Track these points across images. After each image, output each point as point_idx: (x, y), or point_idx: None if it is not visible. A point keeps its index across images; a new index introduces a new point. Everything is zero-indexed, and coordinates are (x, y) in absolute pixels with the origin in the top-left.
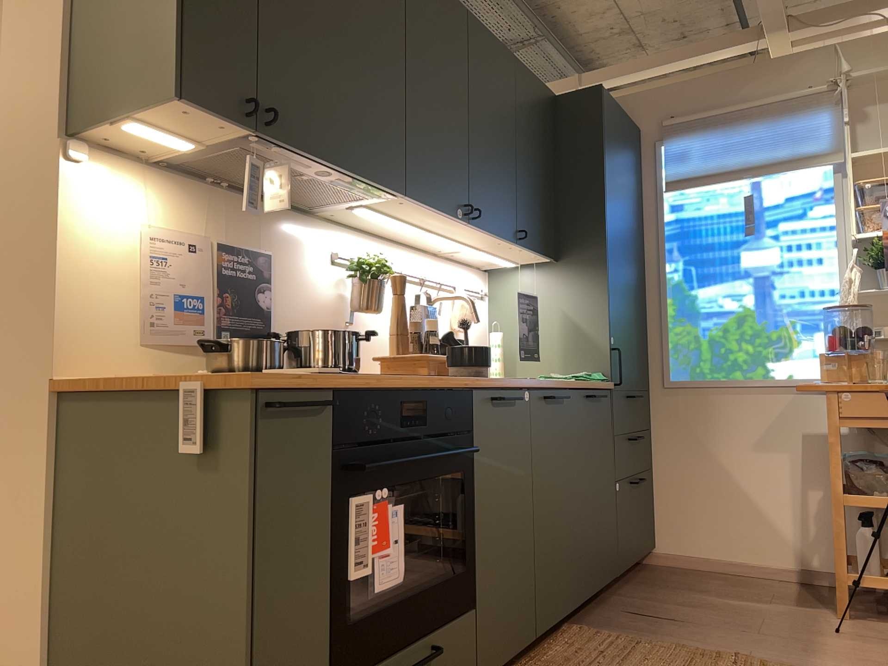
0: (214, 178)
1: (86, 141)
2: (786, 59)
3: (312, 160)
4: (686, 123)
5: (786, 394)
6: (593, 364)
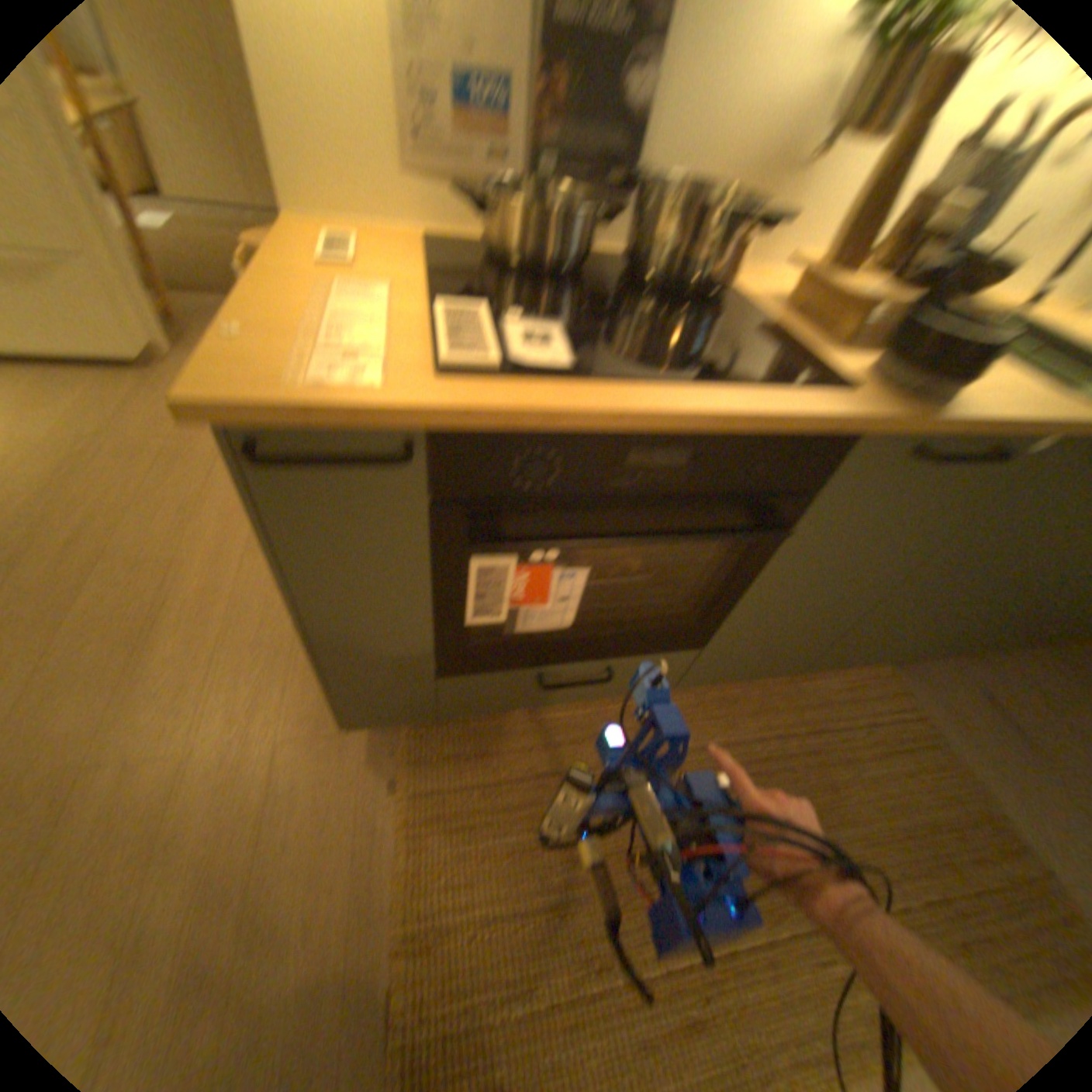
0: None
1: None
2: None
3: None
4: None
5: None
6: None
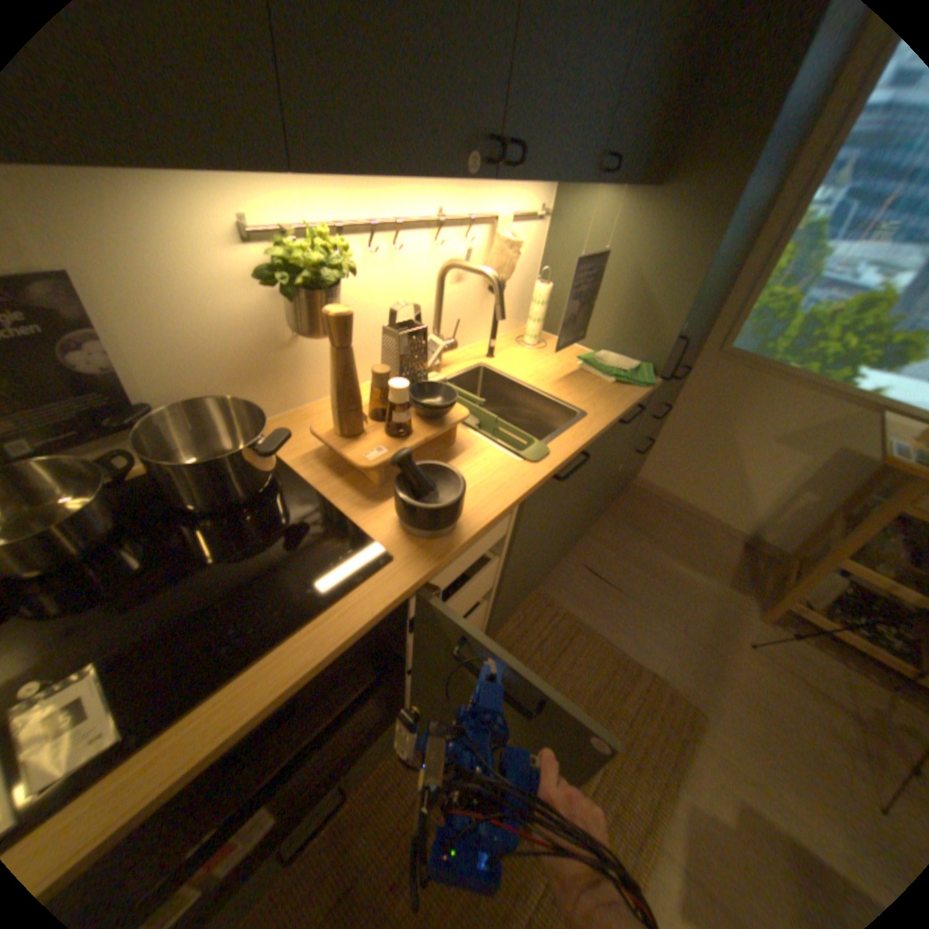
0: None
1: None
2: None
3: None
4: None
5: (857, 407)
6: (647, 351)
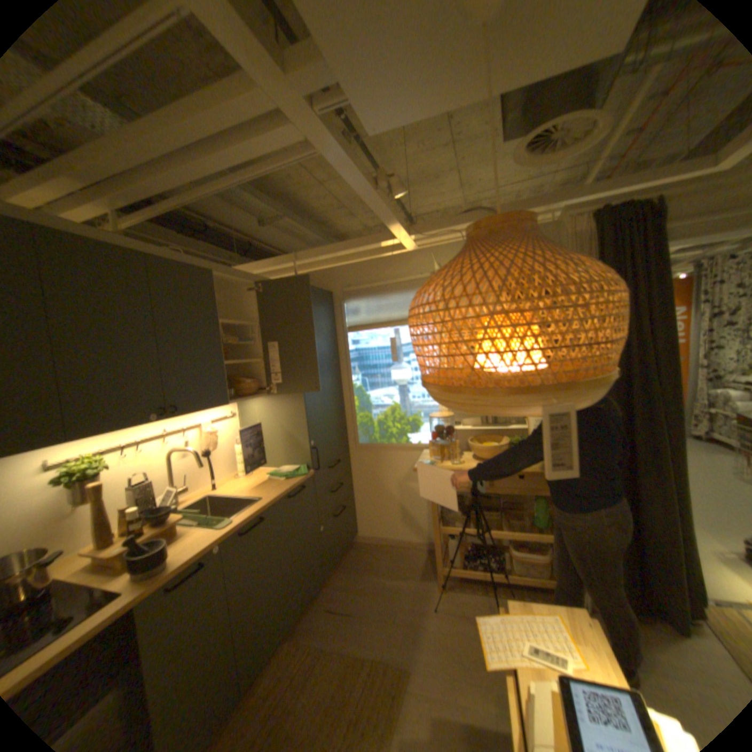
0: None
1: None
2: (410, 253)
3: None
4: (357, 291)
5: (418, 452)
6: (301, 459)
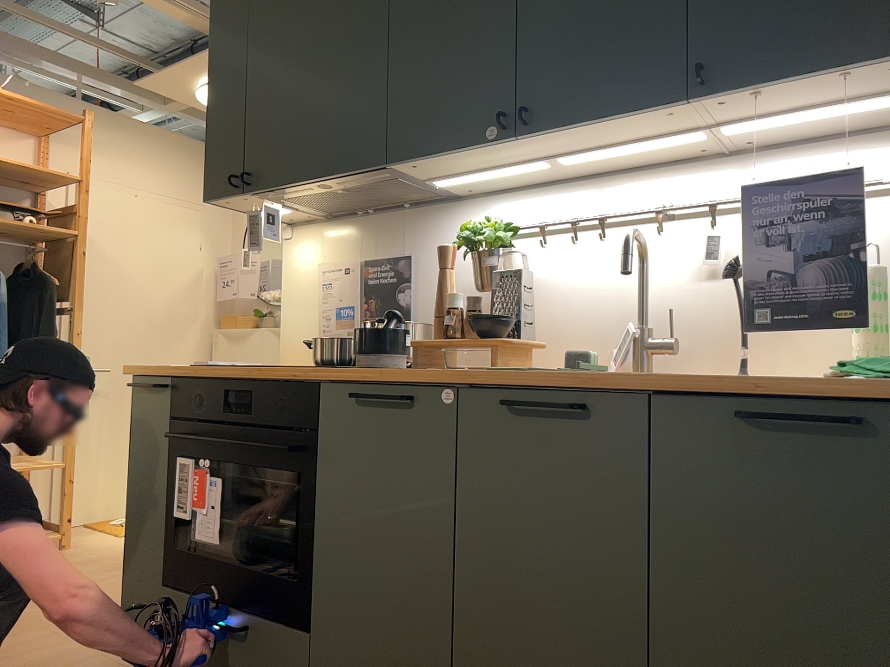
0: (359, 211)
1: (295, 223)
2: None
3: (296, 186)
4: None
5: None
6: None
